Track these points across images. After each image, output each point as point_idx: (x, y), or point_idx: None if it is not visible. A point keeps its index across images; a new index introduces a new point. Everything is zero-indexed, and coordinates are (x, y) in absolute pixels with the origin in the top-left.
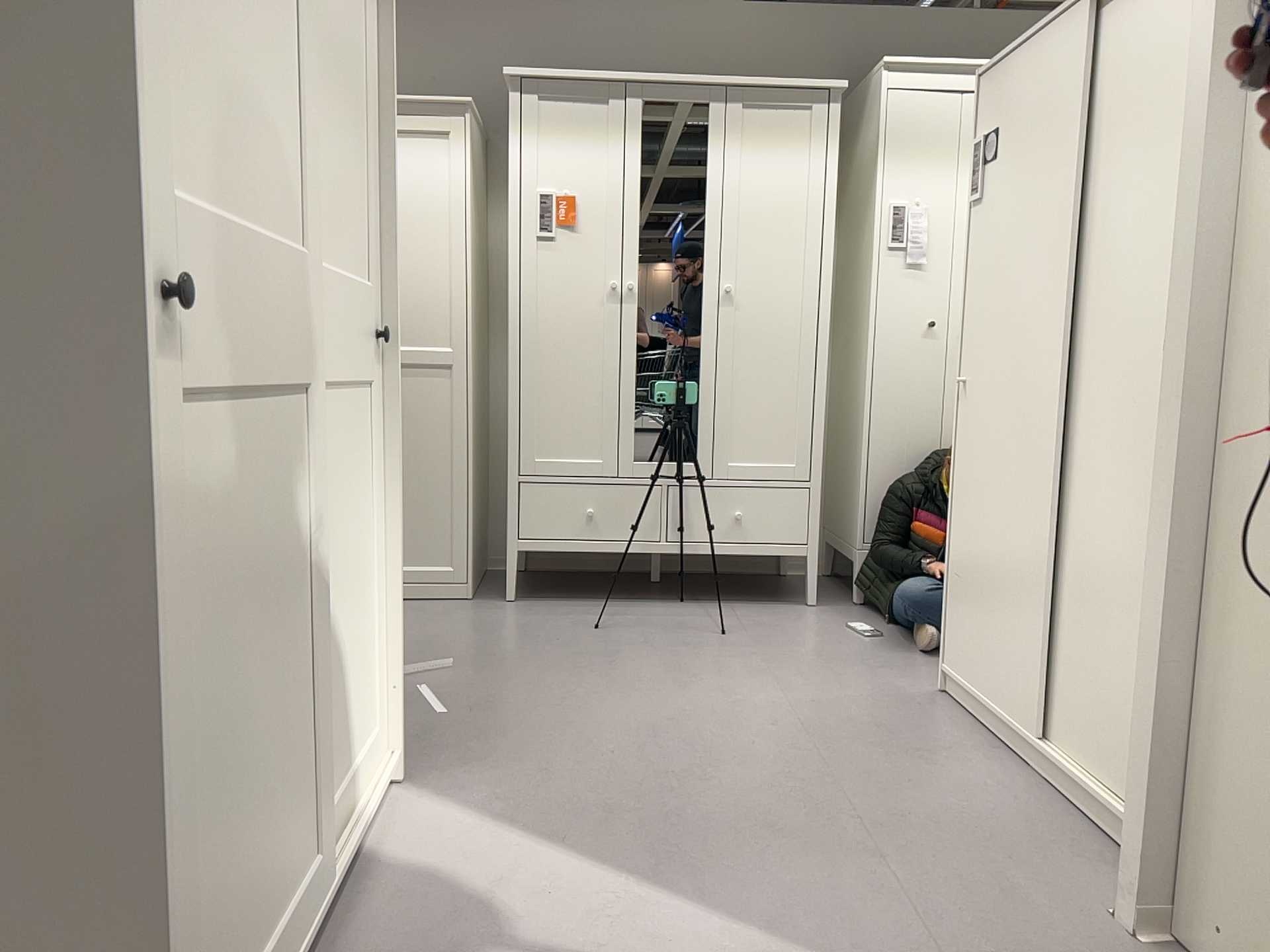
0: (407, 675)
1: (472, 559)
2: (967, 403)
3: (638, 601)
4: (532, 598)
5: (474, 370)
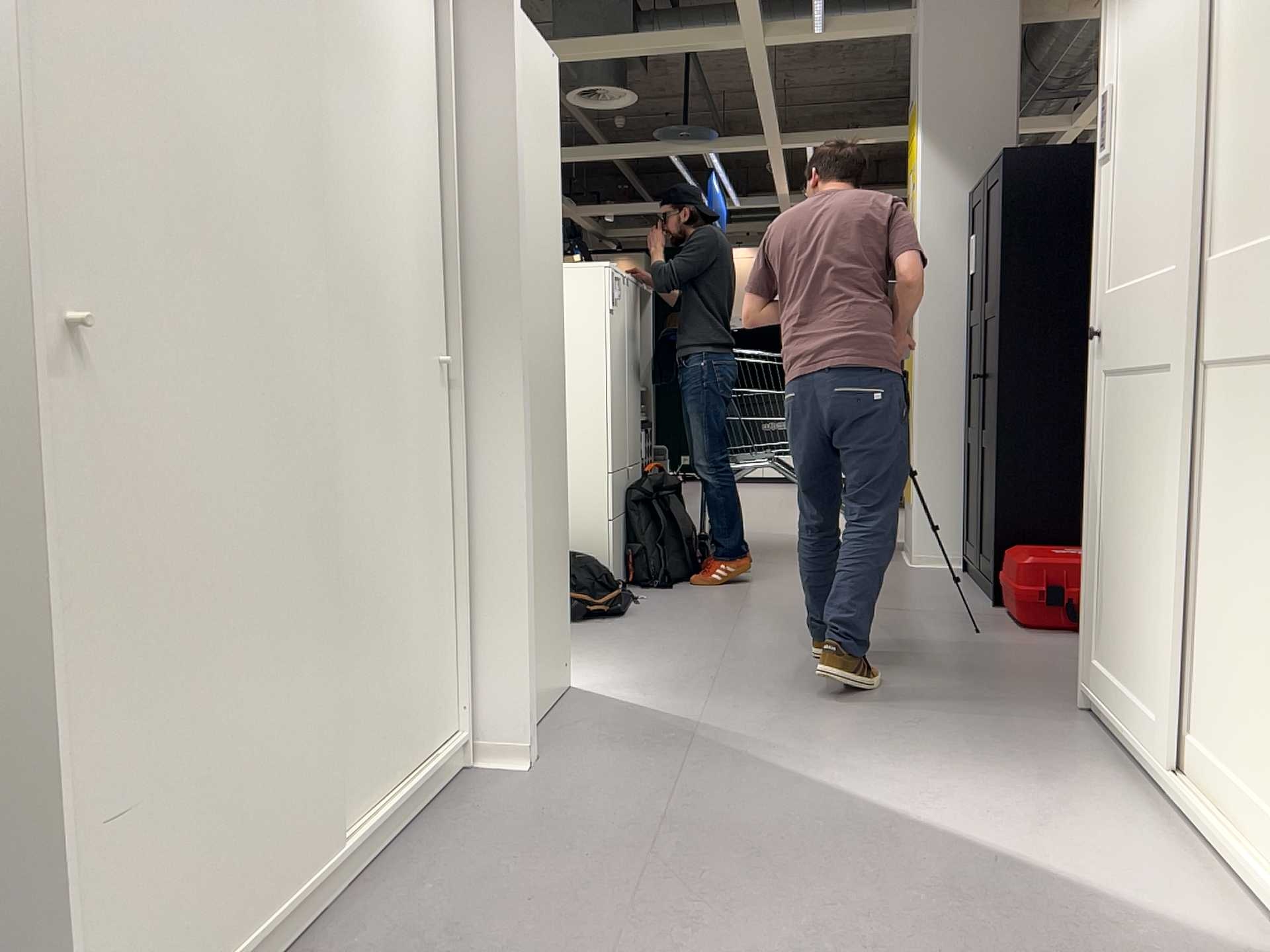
0: None
1: None
2: (89, 374)
3: None
4: None
5: None
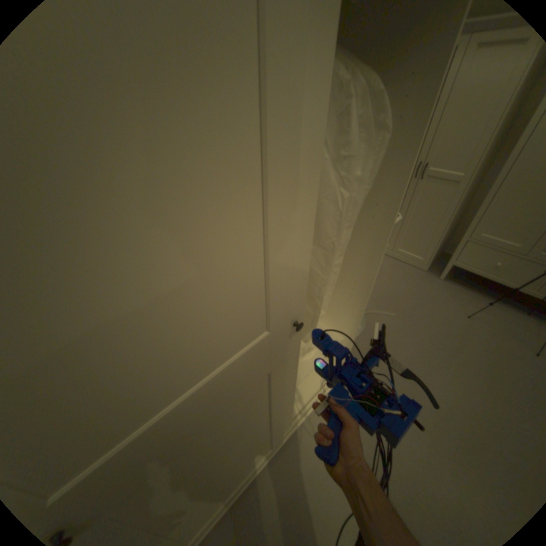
0: (378, 311)
1: (434, 258)
2: None
3: (504, 303)
4: (452, 279)
5: (472, 184)
